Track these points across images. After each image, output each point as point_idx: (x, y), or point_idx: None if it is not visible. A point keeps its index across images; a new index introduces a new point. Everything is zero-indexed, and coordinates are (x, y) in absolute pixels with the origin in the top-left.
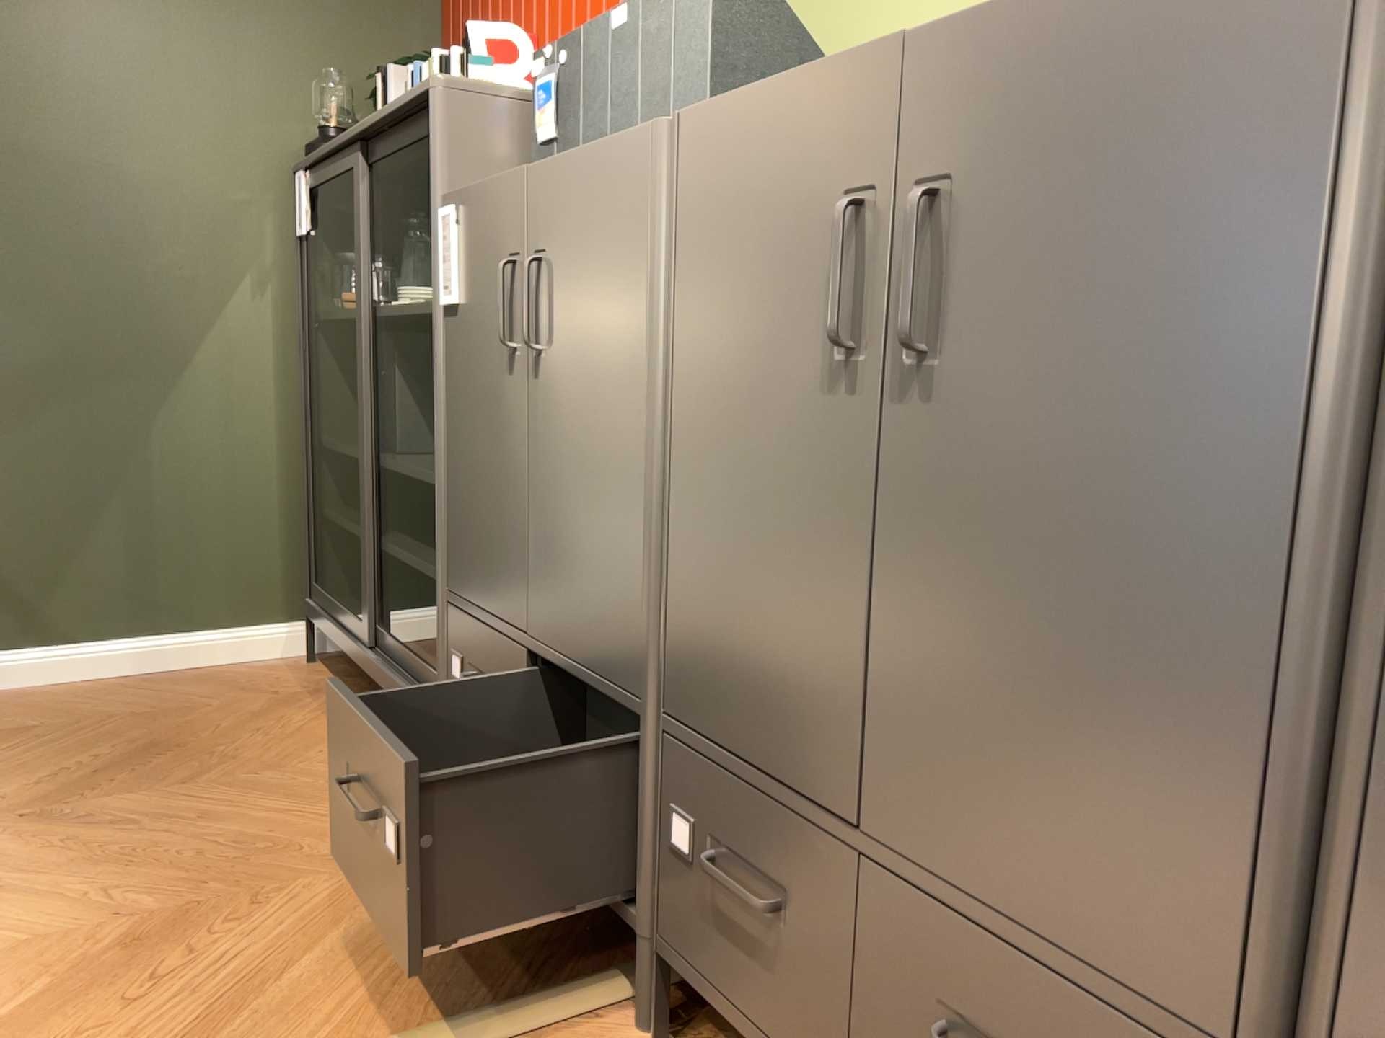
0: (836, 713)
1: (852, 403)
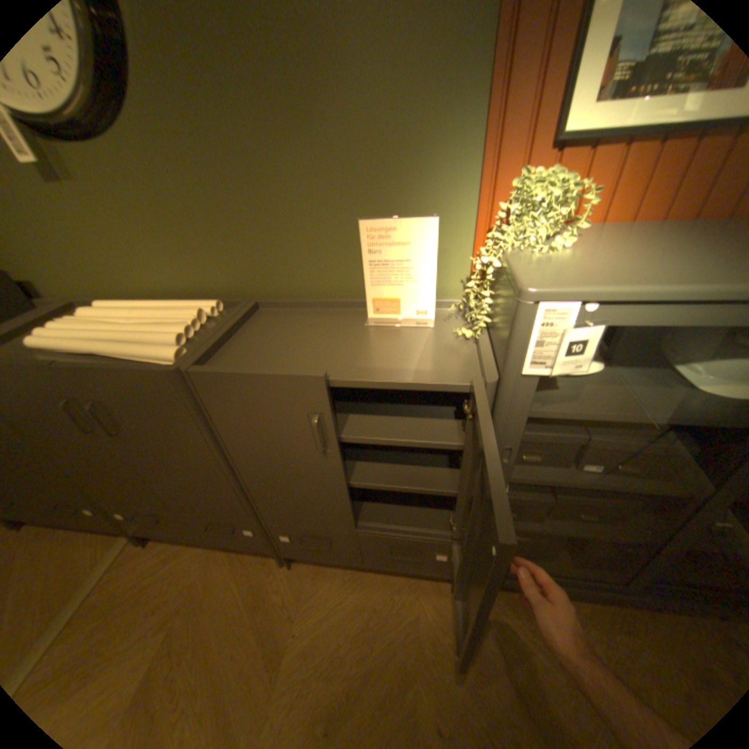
0: (144, 493)
1: (100, 442)
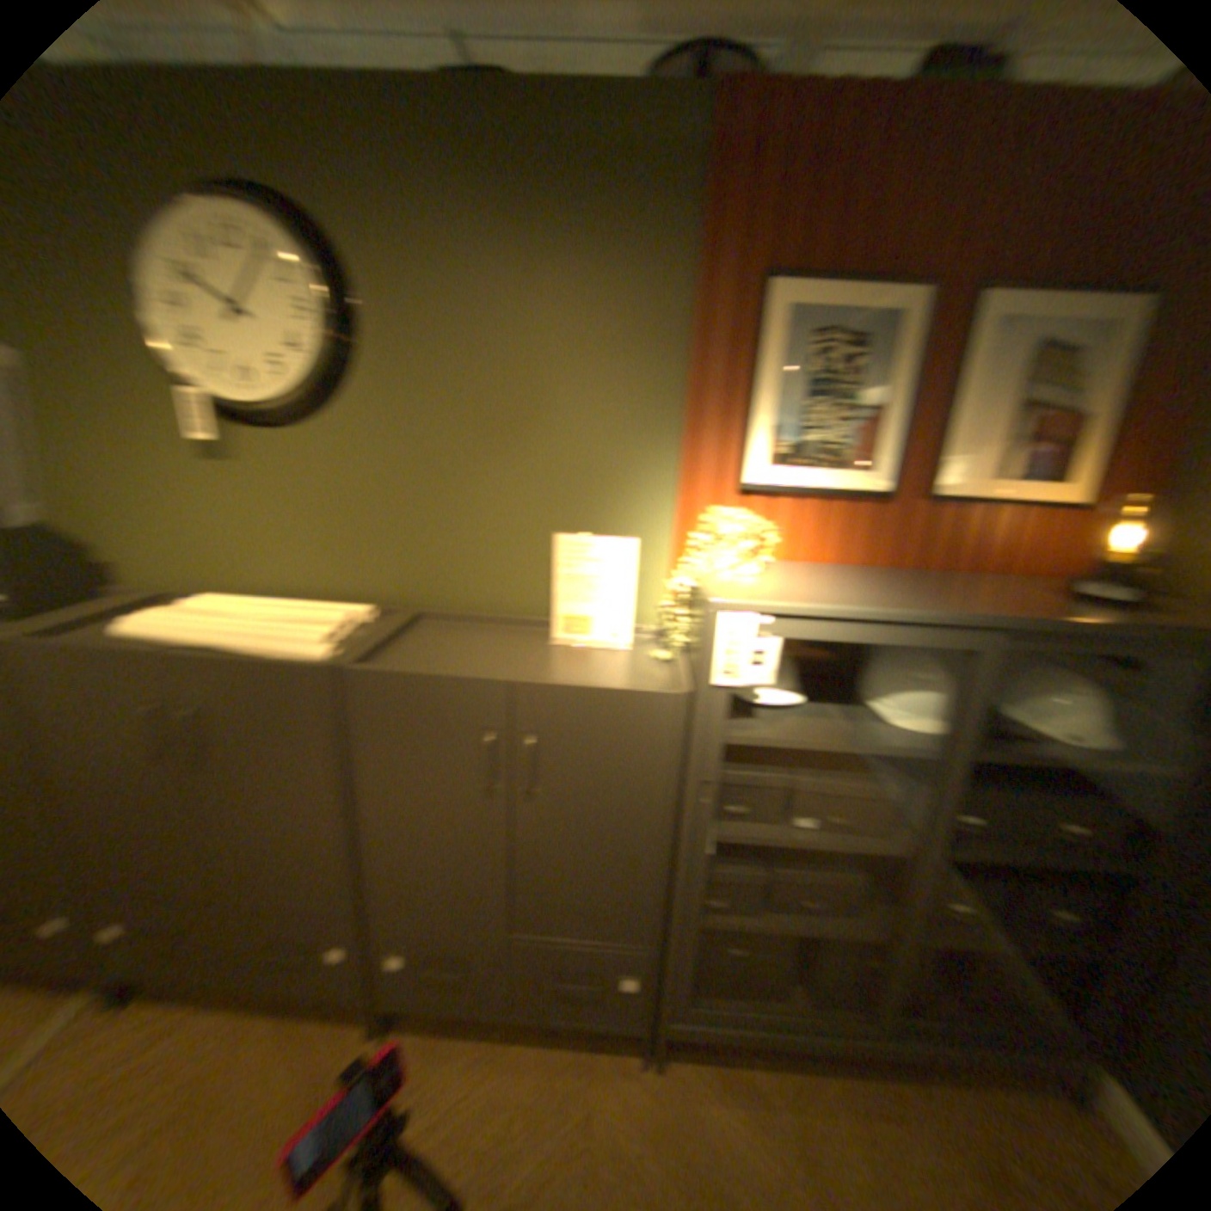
0: (183, 875)
1: (161, 775)
